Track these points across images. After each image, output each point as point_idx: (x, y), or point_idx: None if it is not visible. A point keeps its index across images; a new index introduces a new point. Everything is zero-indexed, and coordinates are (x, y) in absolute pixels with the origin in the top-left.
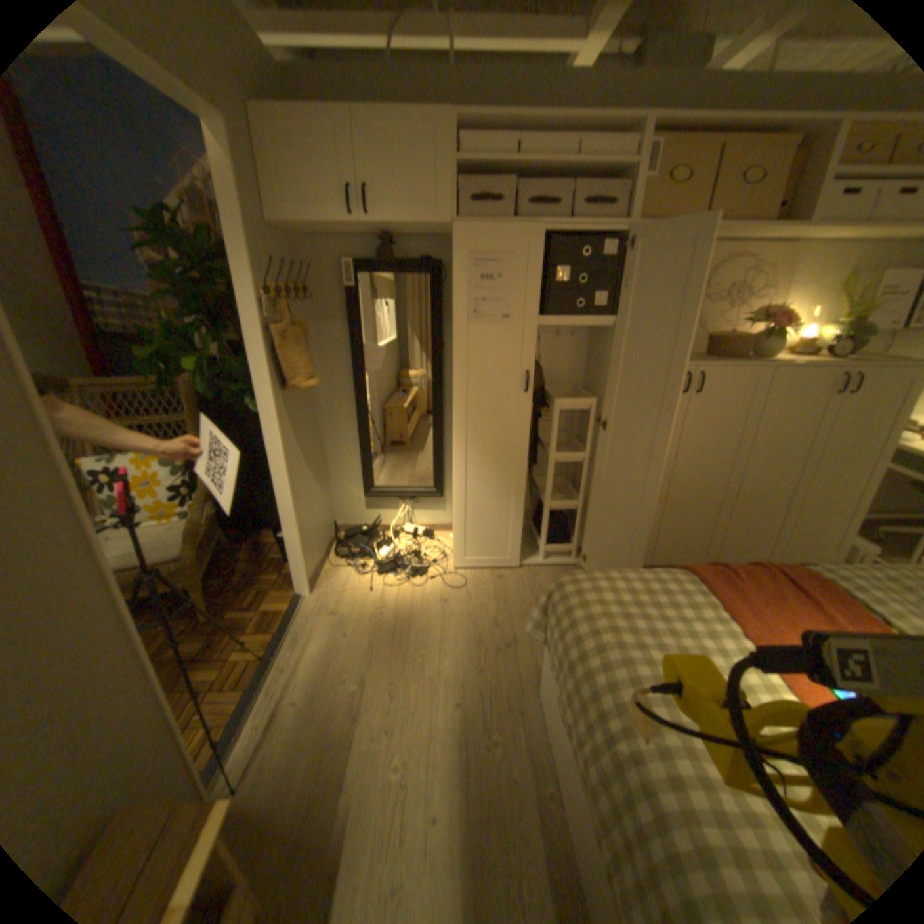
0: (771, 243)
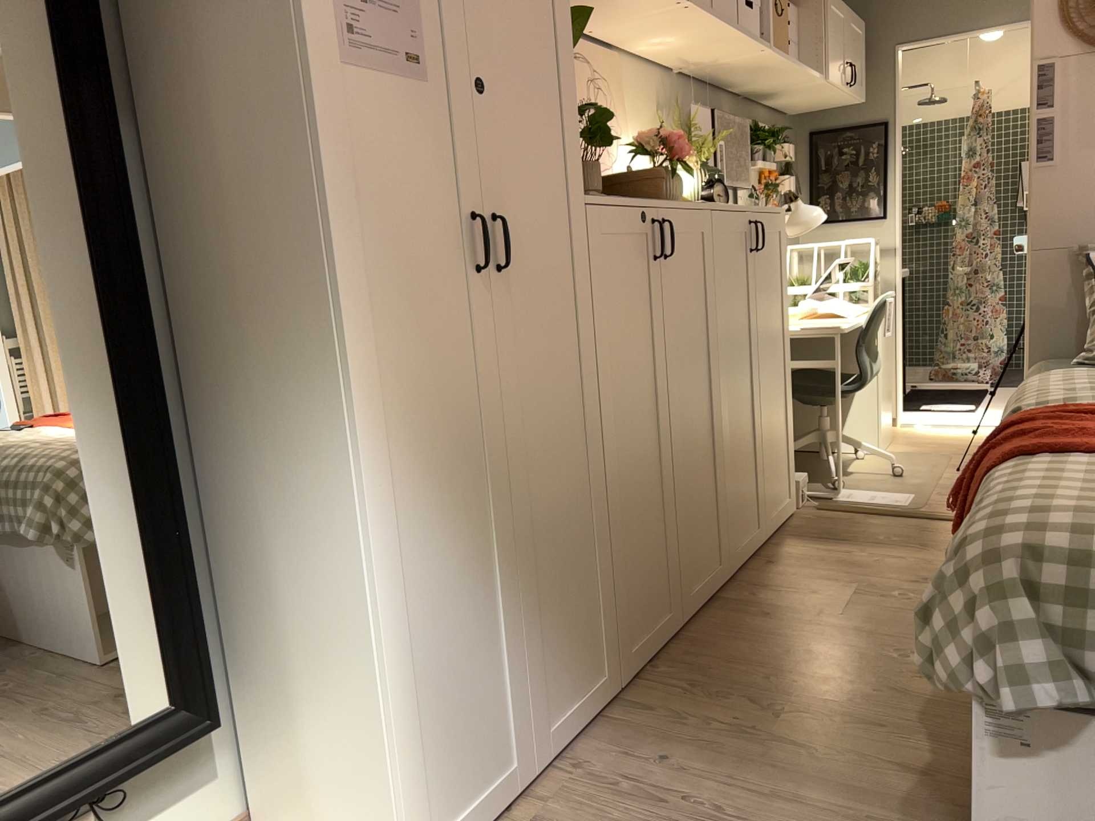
0: (593, 48)
